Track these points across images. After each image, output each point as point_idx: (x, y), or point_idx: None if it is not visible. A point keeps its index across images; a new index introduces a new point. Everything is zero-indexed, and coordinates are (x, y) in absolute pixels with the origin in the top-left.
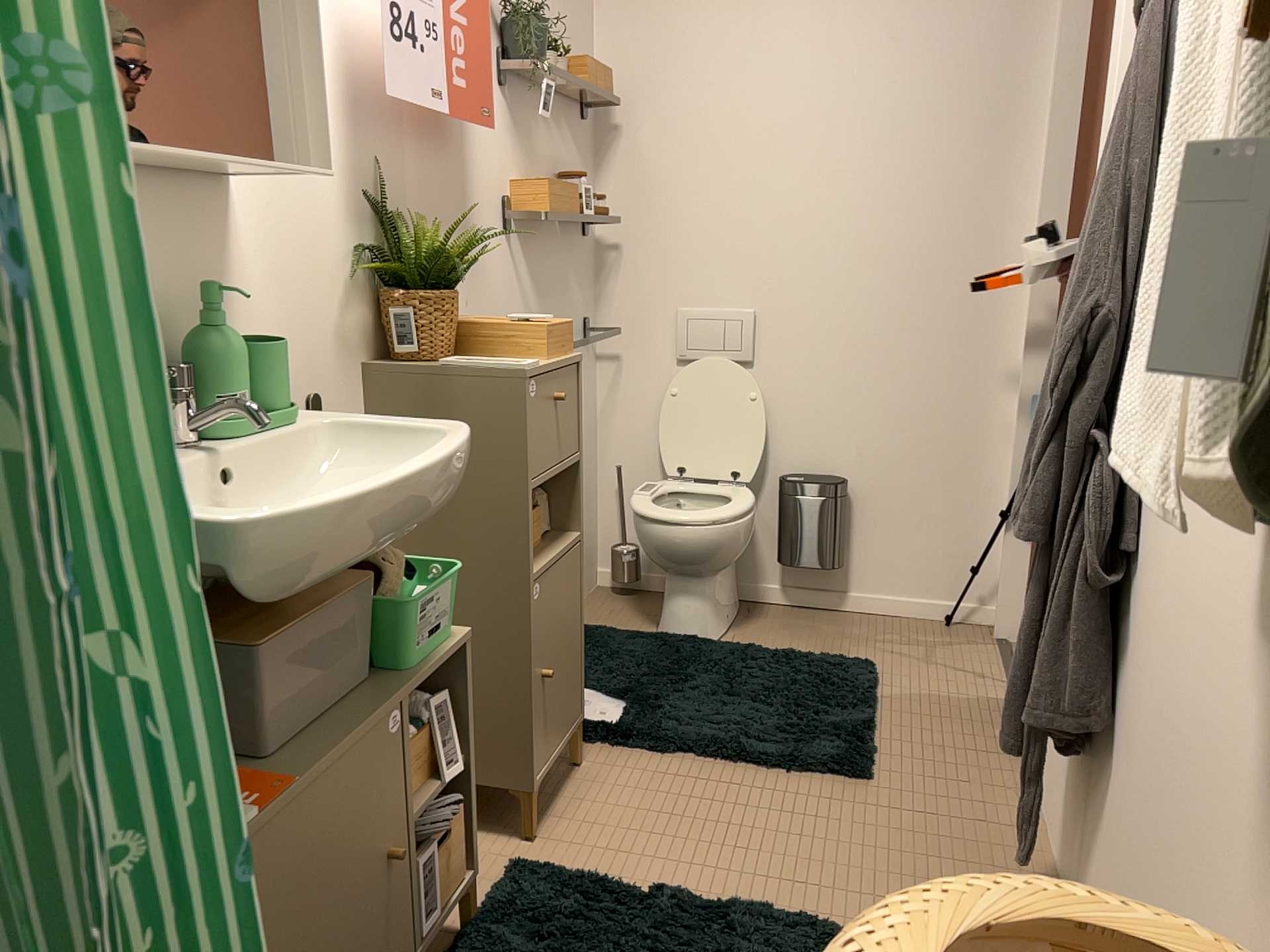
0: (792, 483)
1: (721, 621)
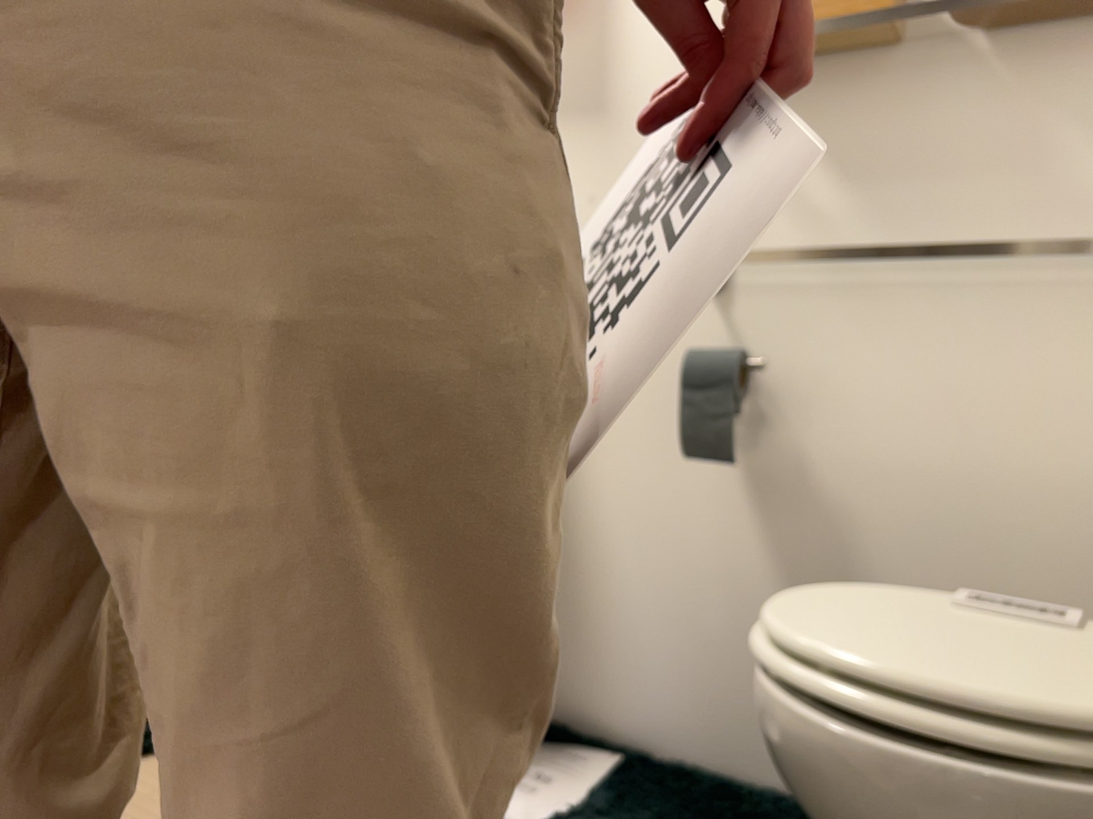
0: None
1: None
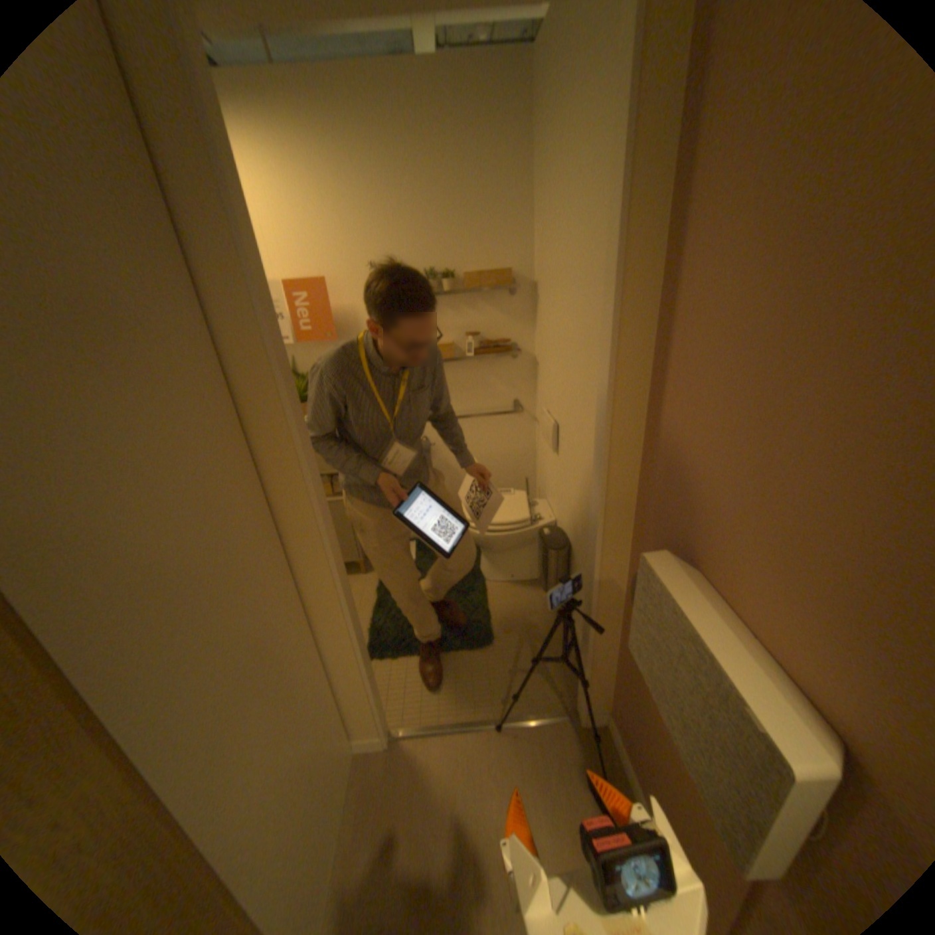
0: (540, 532)
1: (498, 574)
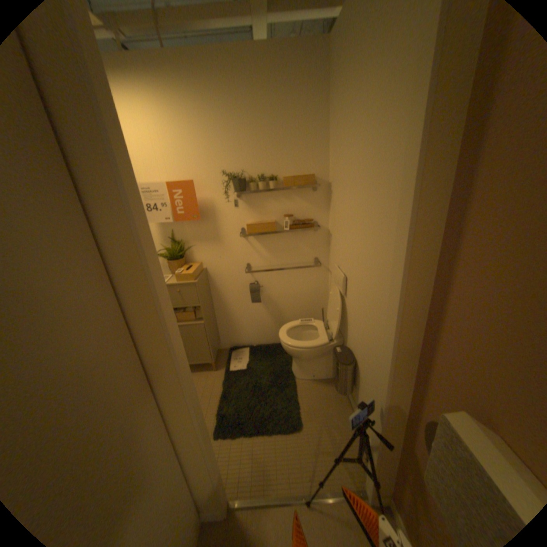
0: (334, 350)
1: (304, 375)
